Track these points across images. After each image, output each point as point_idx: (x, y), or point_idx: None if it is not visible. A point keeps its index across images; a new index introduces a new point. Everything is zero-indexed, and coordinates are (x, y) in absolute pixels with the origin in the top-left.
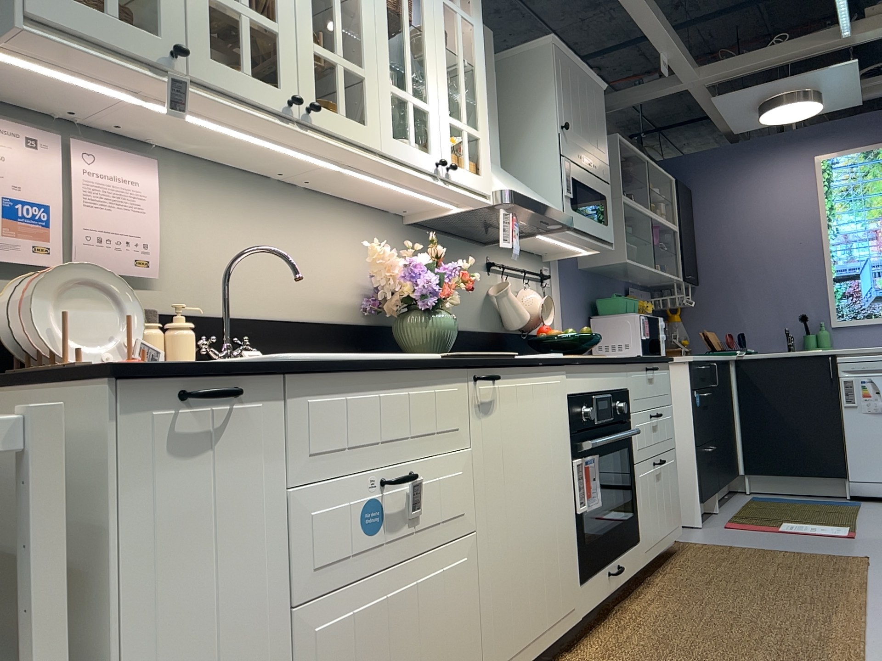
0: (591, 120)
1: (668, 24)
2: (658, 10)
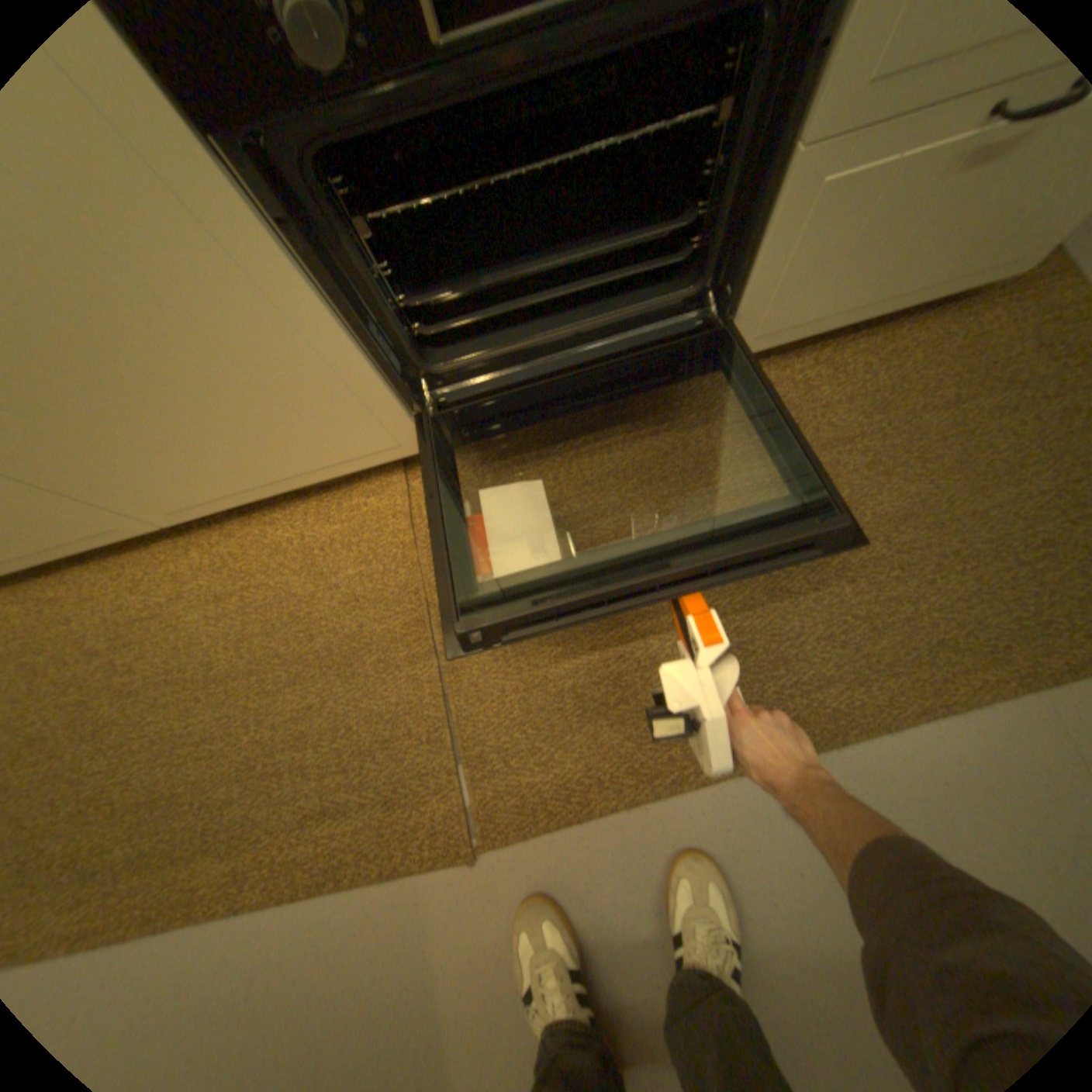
0: None
1: None
2: None
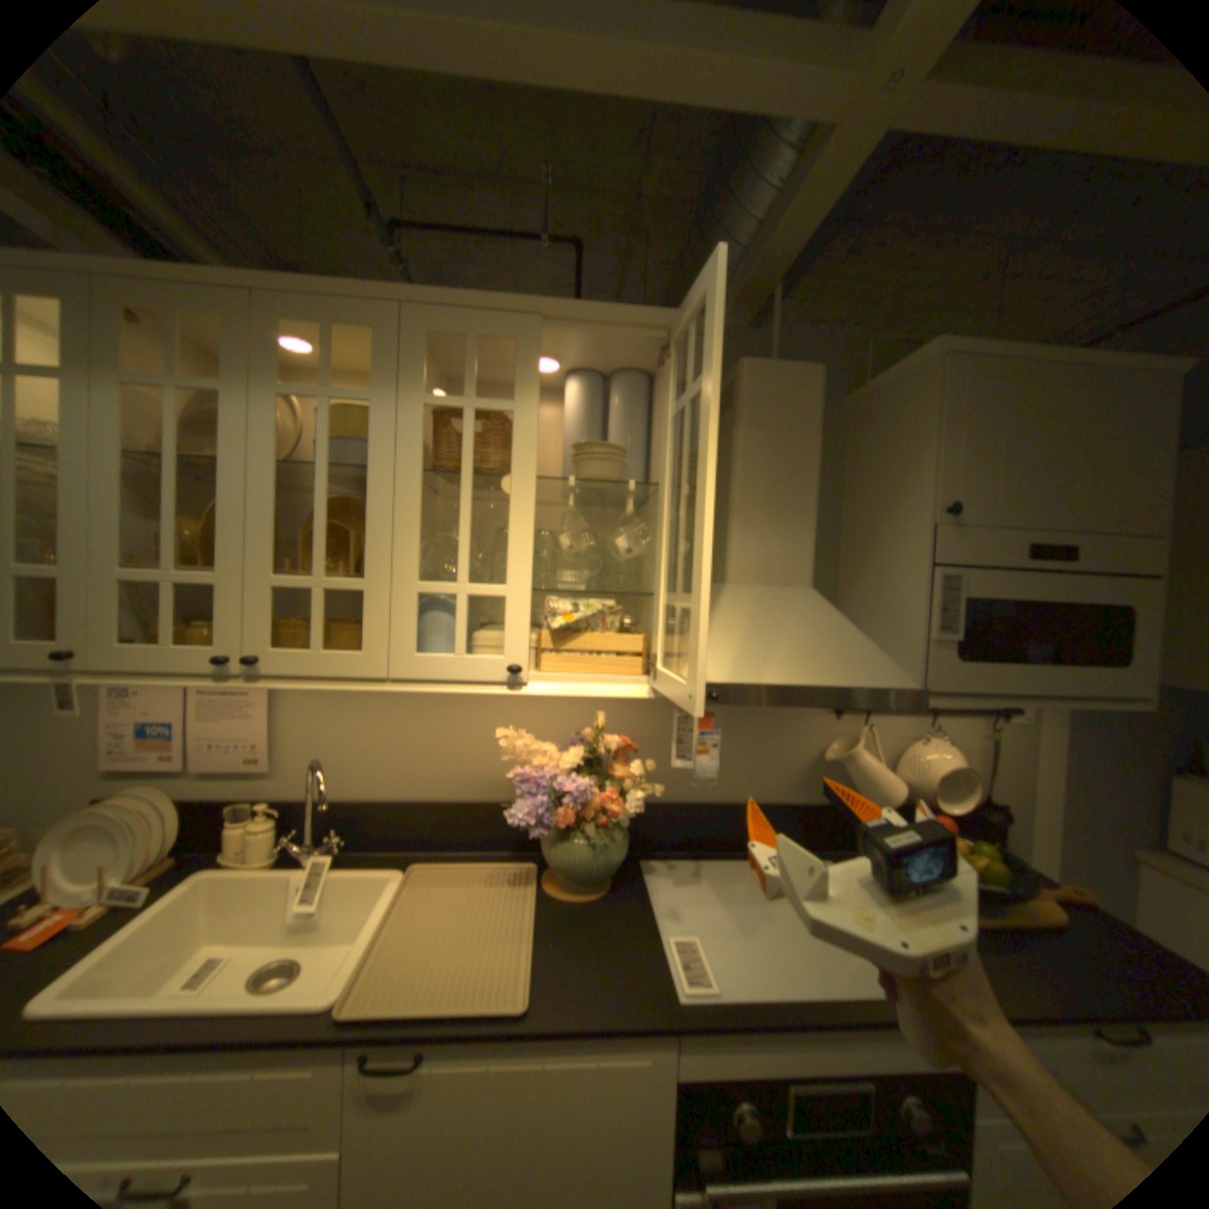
0: (1091, 458)
1: None
2: None
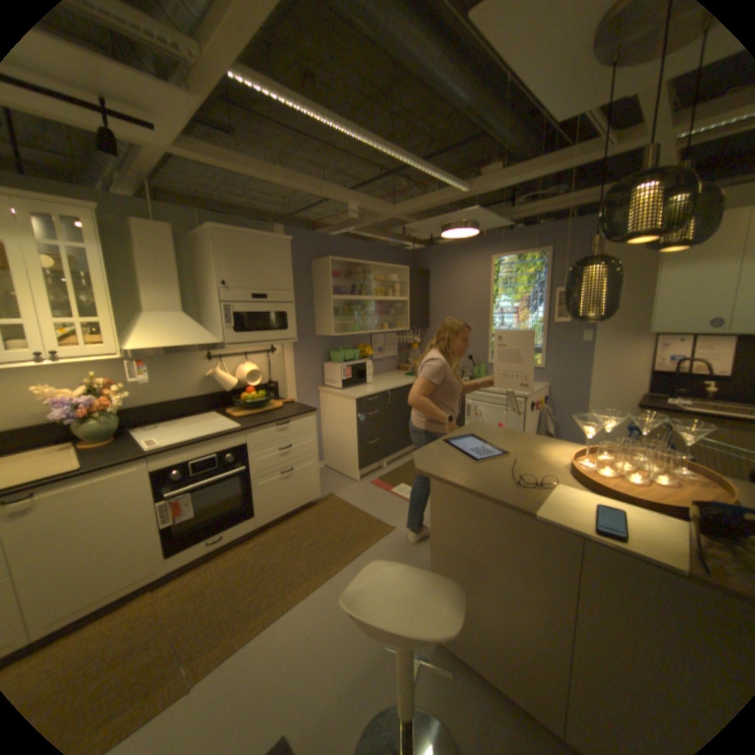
0: (266, 267)
1: (339, 188)
2: (322, 182)
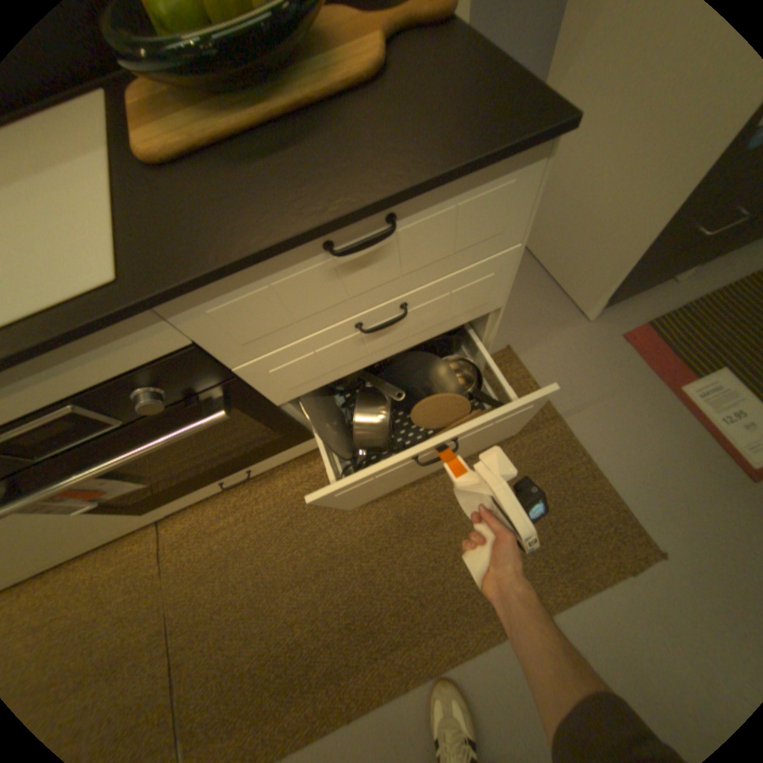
0: None
1: None
2: None
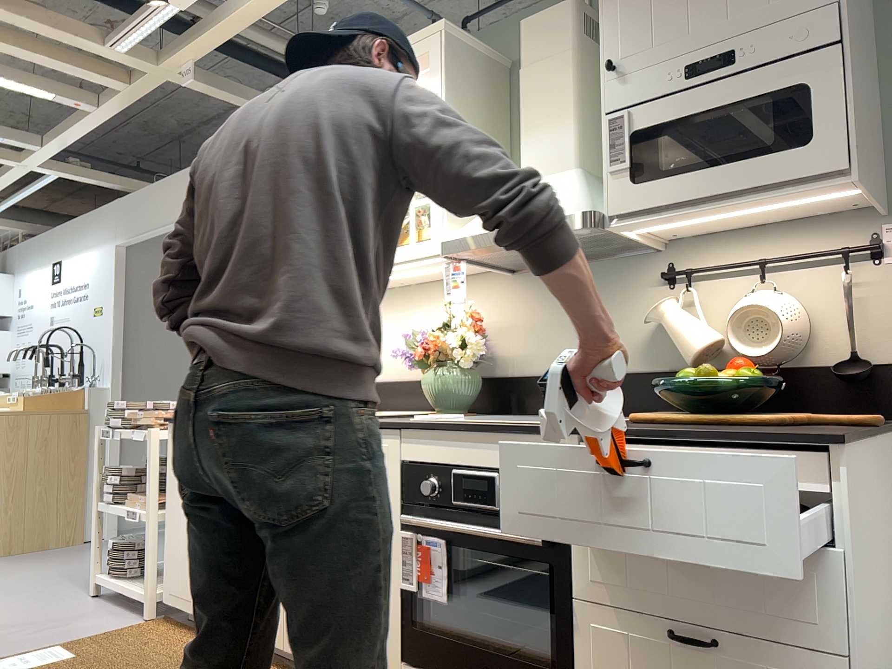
0: None
1: None
2: None
